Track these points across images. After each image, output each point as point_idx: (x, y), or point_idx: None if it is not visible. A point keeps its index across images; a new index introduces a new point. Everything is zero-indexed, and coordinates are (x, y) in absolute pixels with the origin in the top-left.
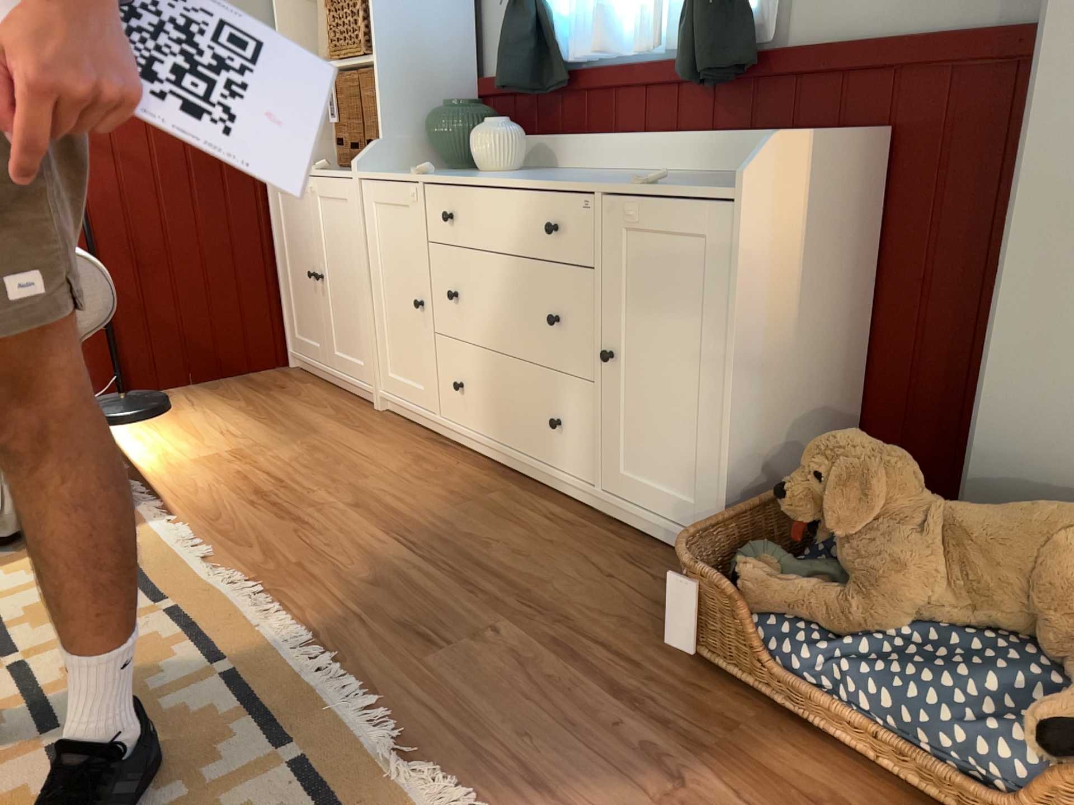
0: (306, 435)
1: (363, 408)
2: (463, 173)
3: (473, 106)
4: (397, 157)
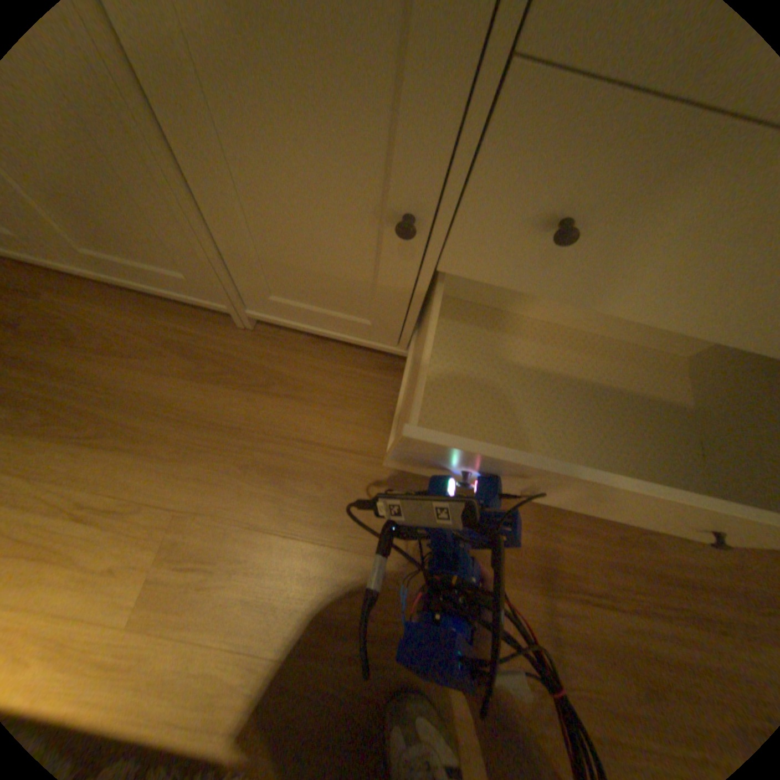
0: (227, 442)
1: (221, 328)
2: None
3: None
4: None
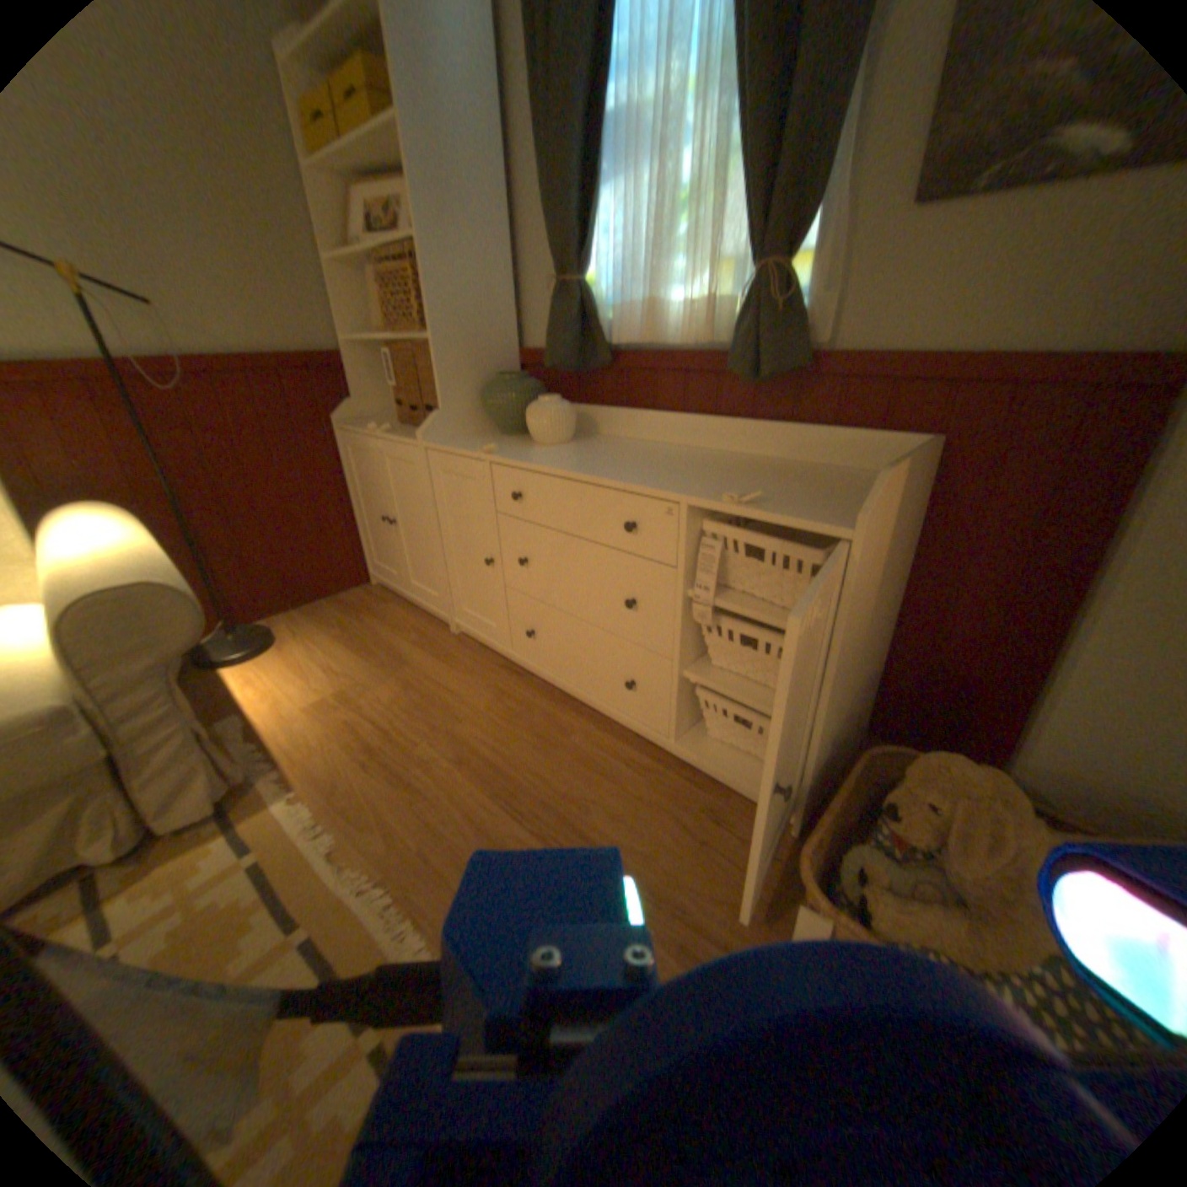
0: (400, 669)
1: (442, 632)
2: (524, 446)
3: (524, 378)
4: (458, 424)
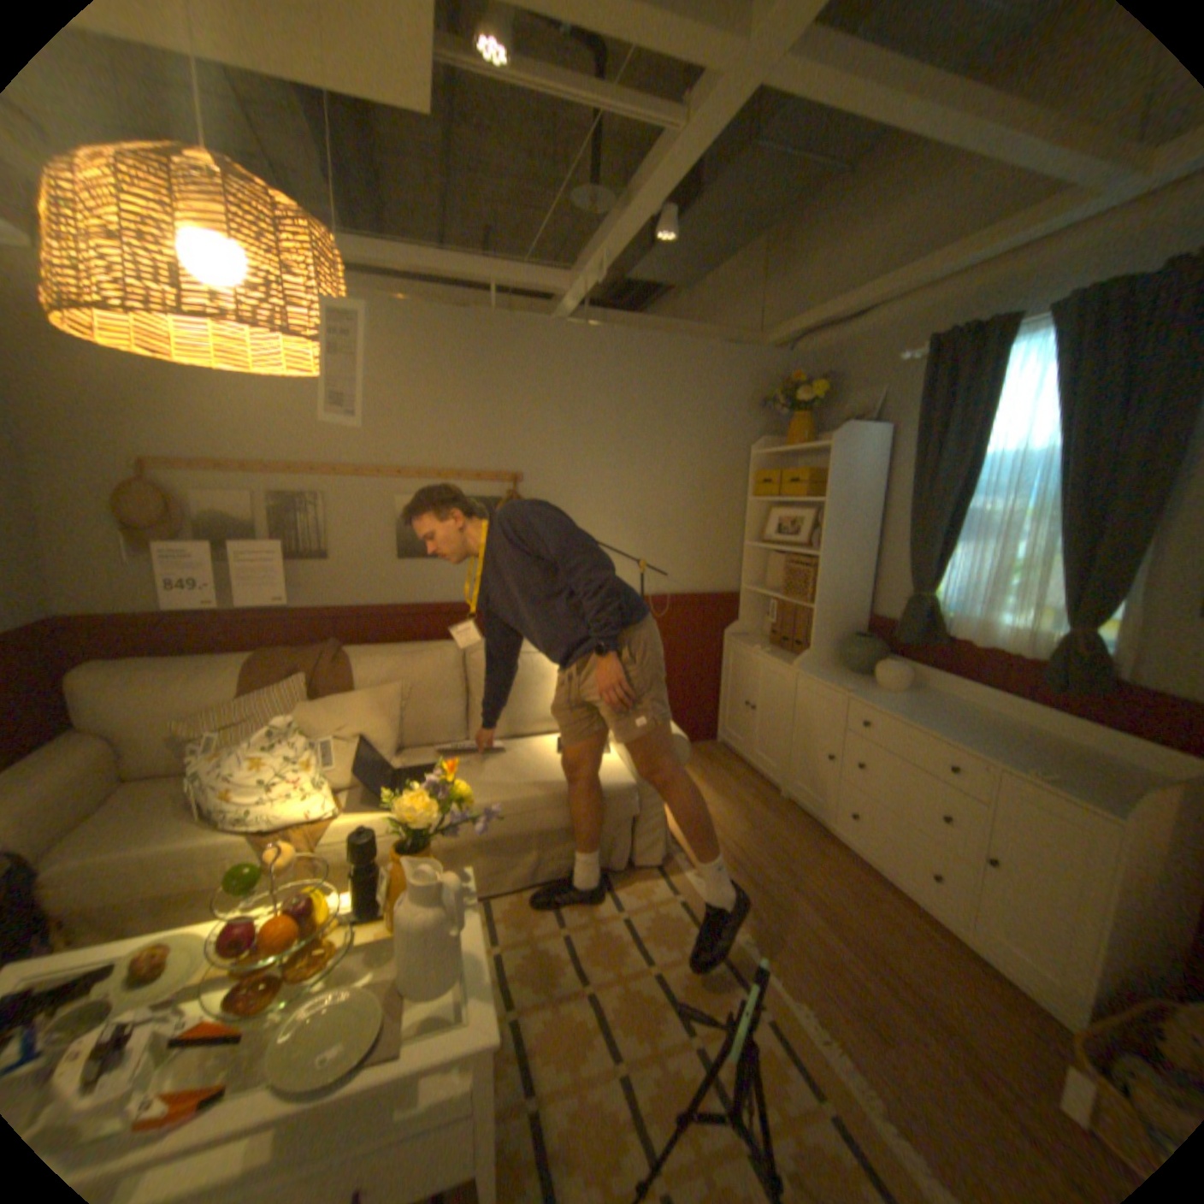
0: (747, 813)
1: (774, 794)
2: (870, 688)
3: (874, 641)
4: (819, 660)
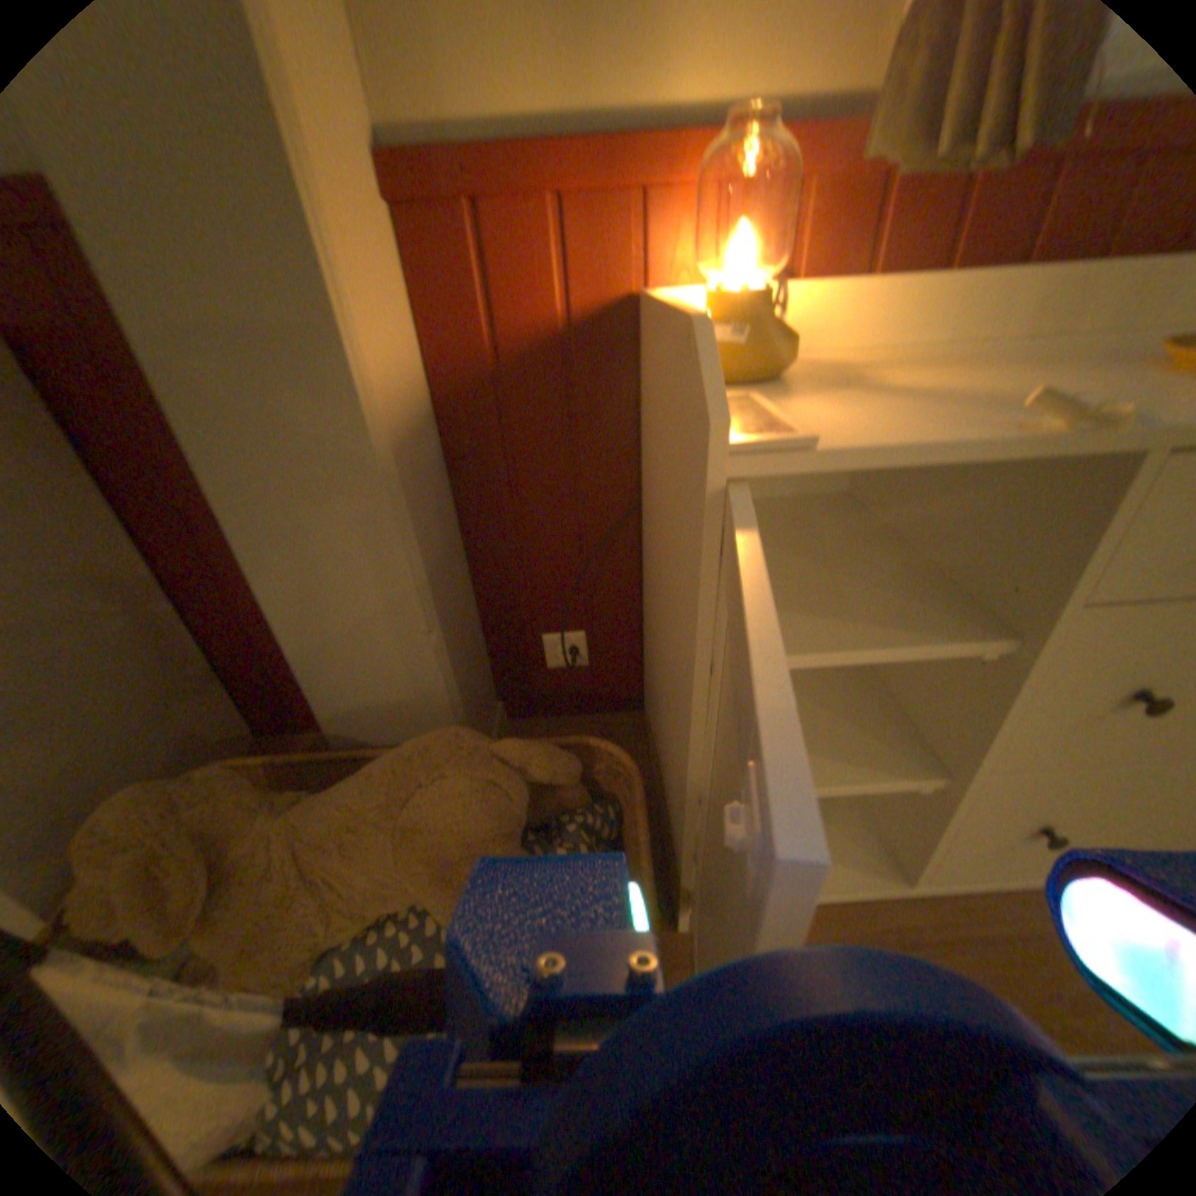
0: None
1: None
2: None
3: None
4: None
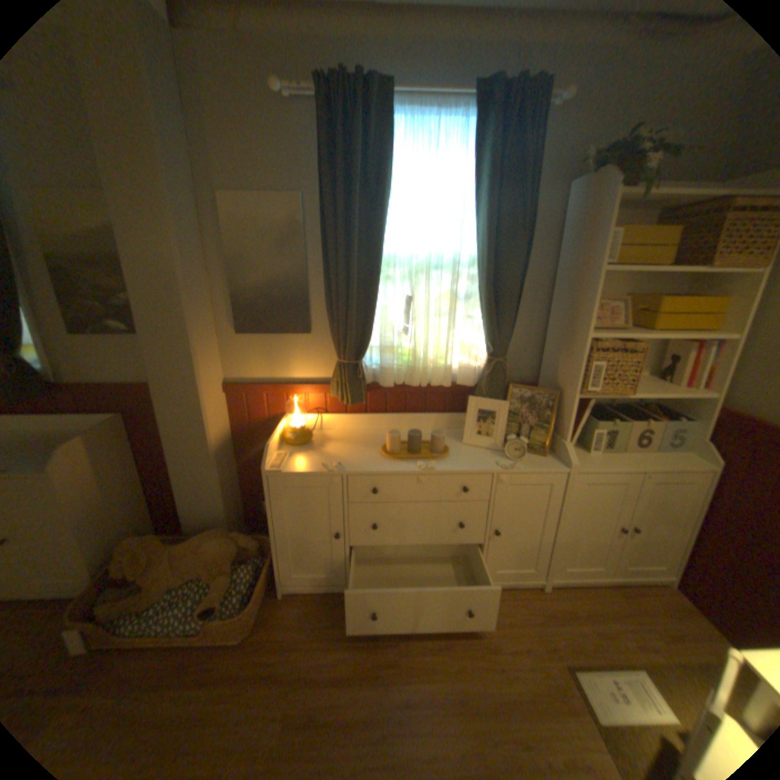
0: None
1: None
2: None
3: None
4: None
